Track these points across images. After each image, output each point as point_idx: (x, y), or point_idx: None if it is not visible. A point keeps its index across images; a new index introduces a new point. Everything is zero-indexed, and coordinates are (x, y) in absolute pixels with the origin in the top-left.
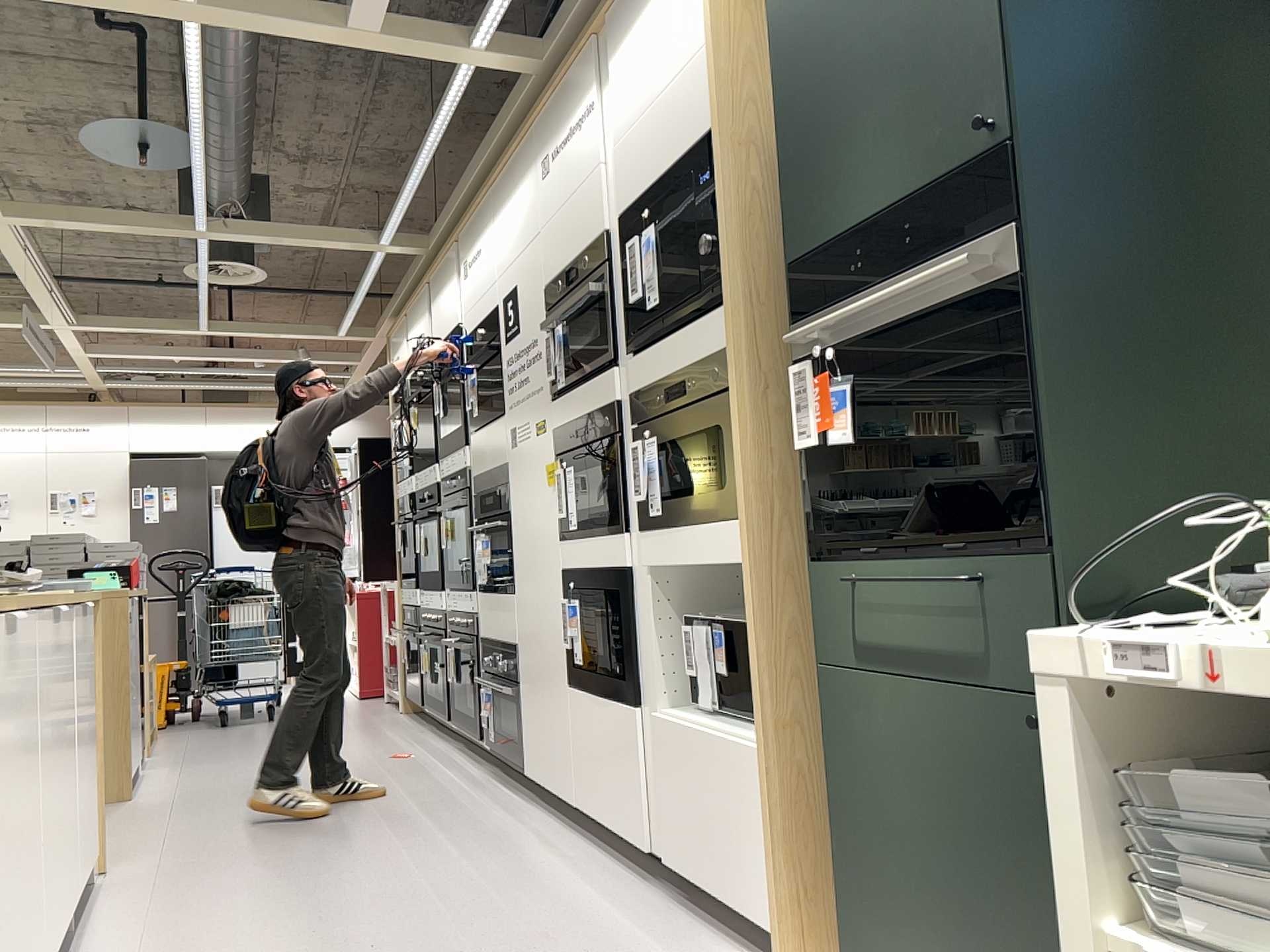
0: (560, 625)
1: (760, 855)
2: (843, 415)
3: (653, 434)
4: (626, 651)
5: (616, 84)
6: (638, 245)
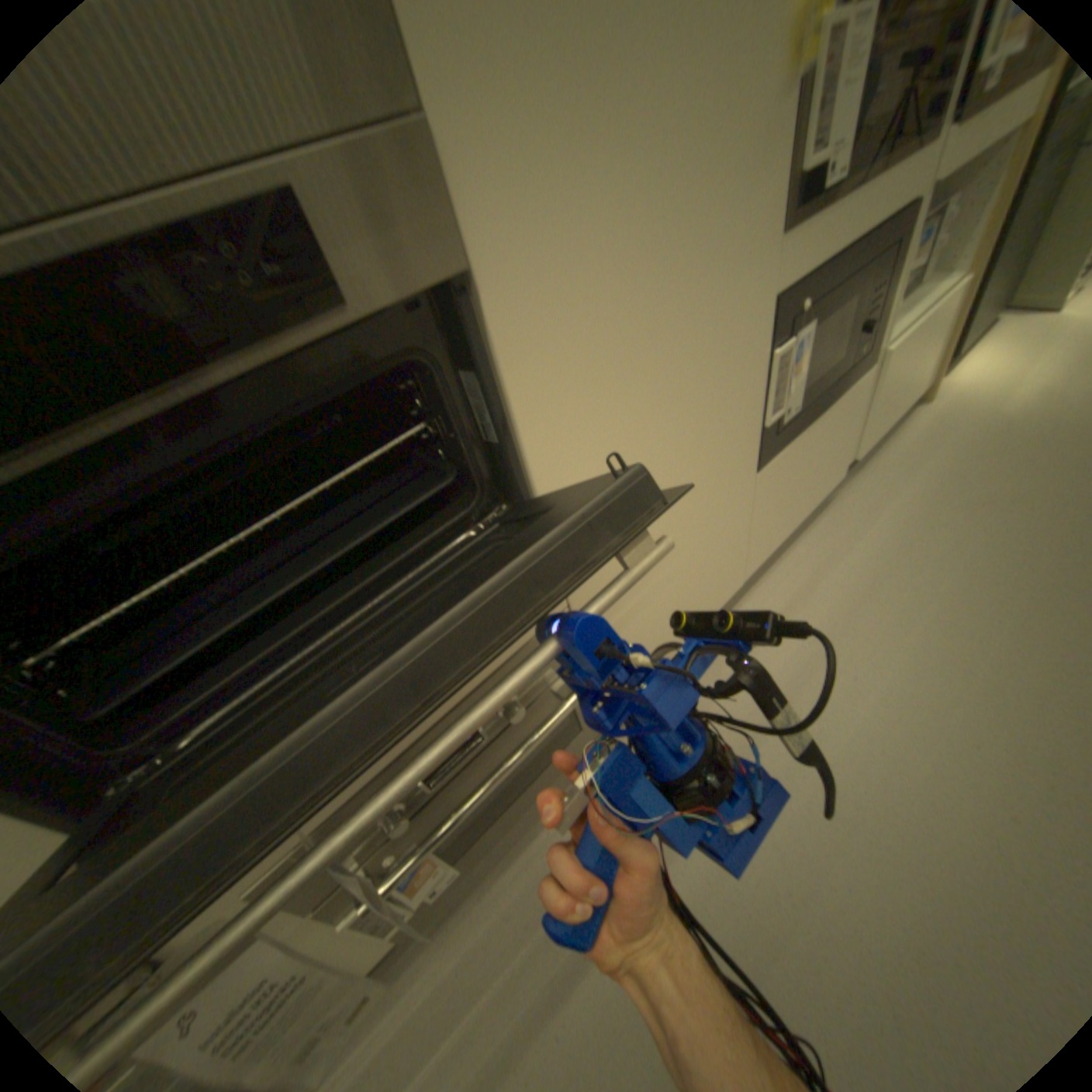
0: (750, 403)
1: (937, 352)
2: None
3: None
4: (880, 313)
5: None
6: None
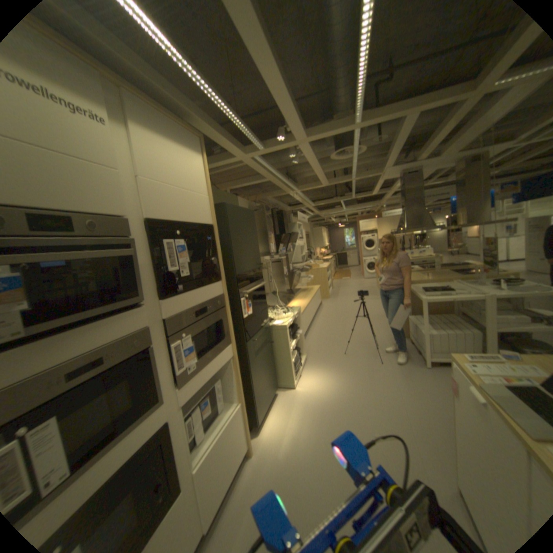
0: None
1: (240, 438)
2: (249, 308)
3: (185, 335)
4: (166, 474)
5: (138, 143)
6: (172, 245)
